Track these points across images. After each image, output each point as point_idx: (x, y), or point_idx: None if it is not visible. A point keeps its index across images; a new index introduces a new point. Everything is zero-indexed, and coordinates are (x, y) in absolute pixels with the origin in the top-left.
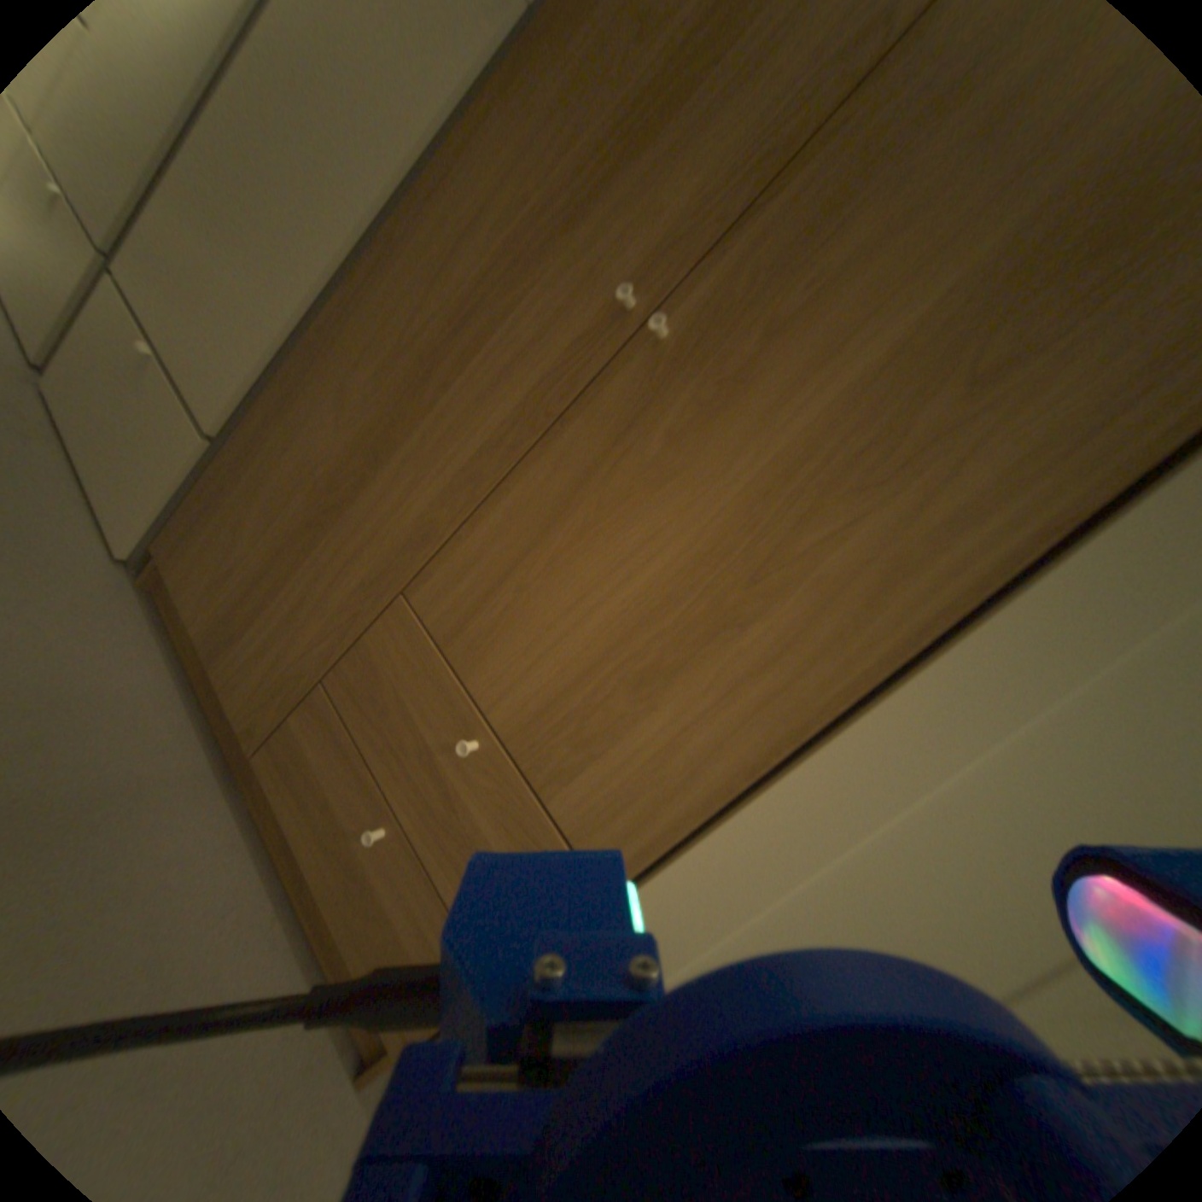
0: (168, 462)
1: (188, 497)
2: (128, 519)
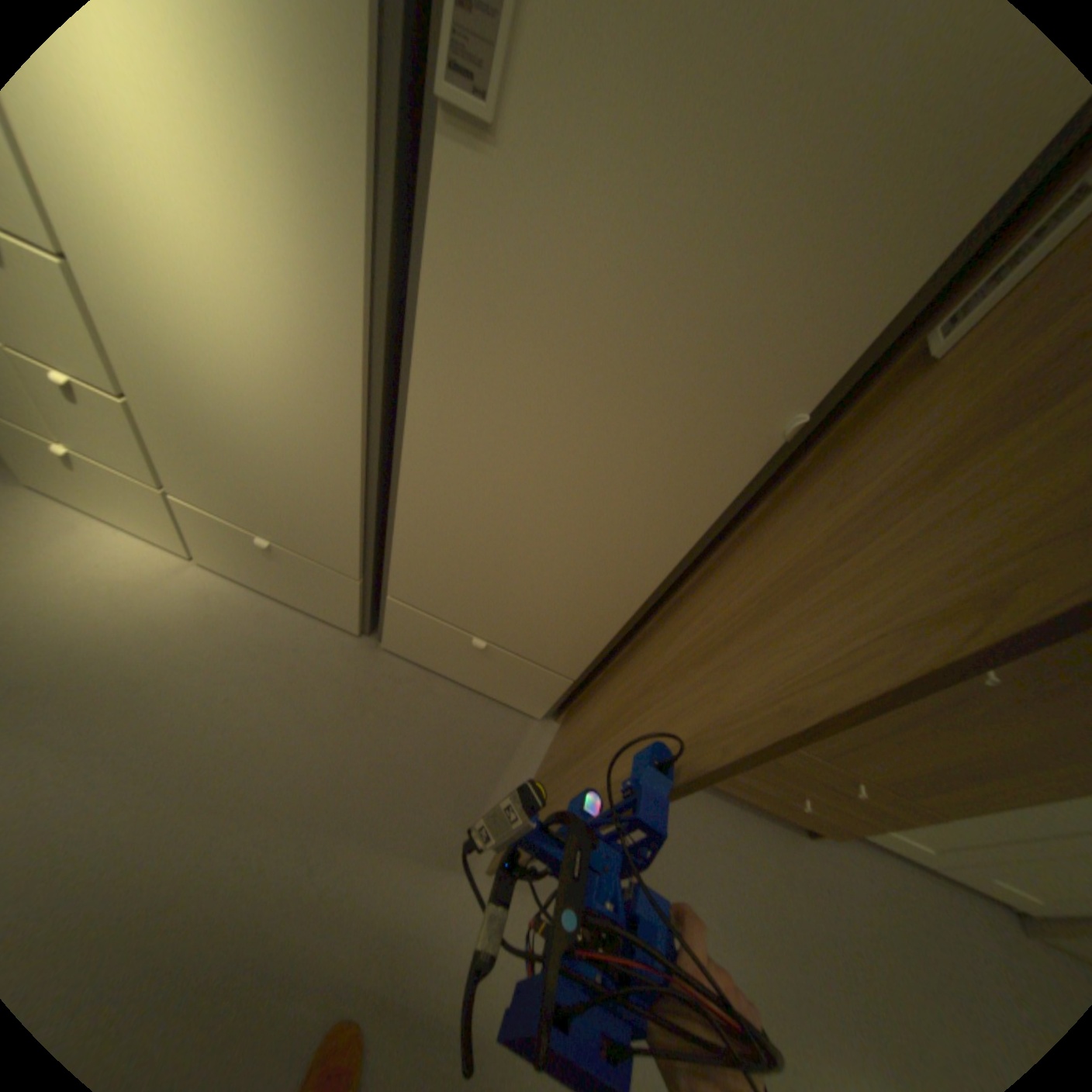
0: (554, 686)
1: (584, 699)
2: (539, 704)
